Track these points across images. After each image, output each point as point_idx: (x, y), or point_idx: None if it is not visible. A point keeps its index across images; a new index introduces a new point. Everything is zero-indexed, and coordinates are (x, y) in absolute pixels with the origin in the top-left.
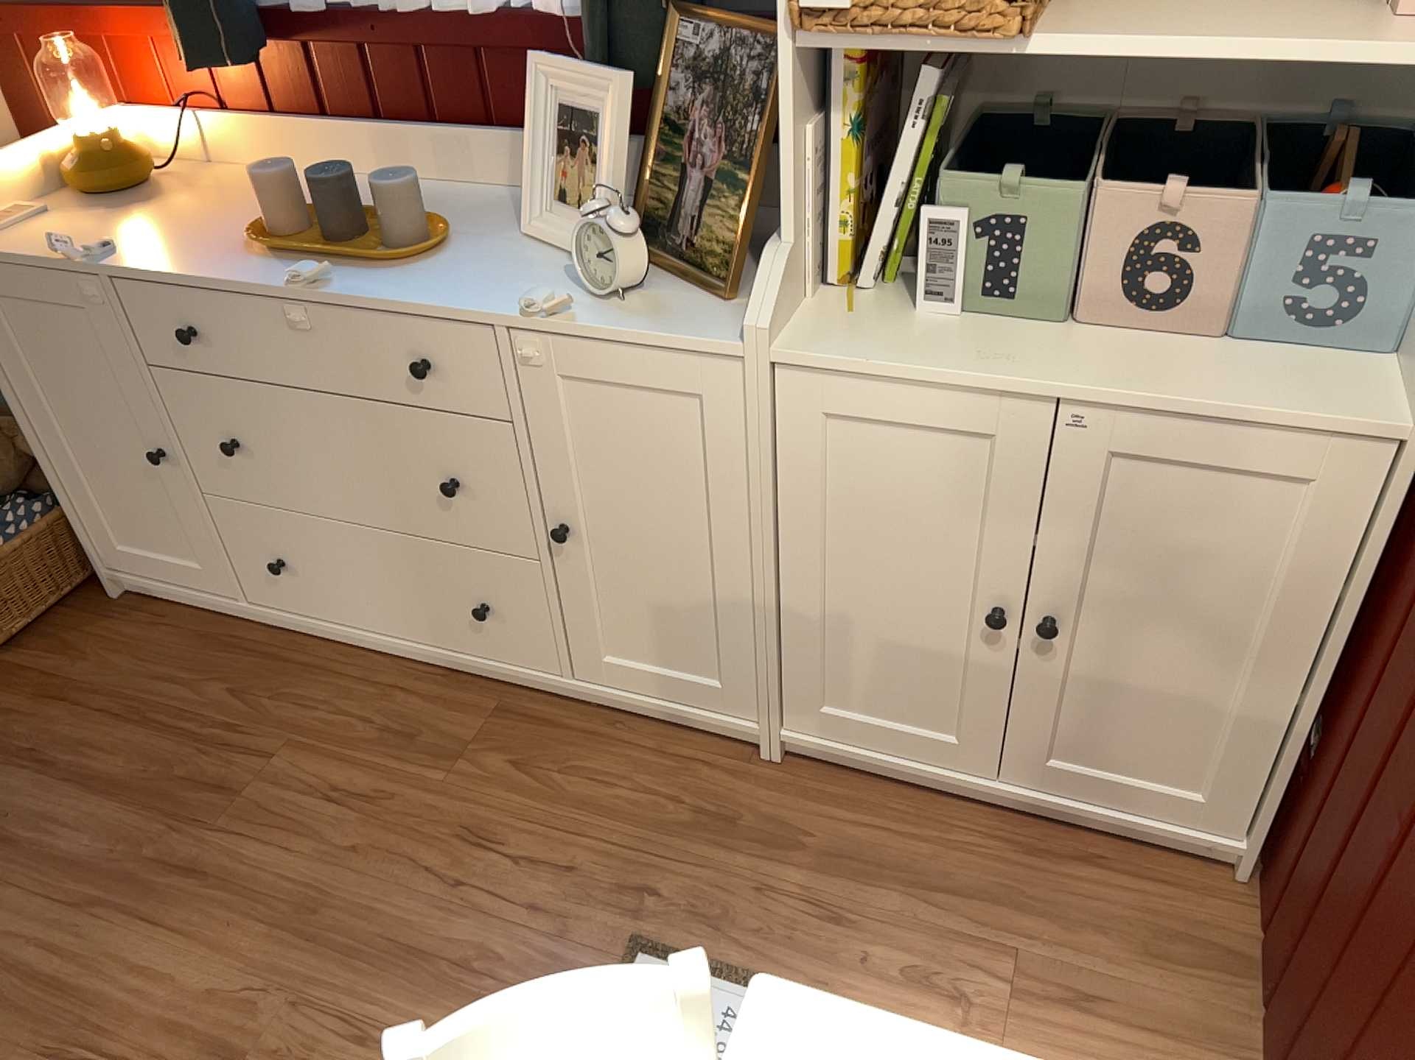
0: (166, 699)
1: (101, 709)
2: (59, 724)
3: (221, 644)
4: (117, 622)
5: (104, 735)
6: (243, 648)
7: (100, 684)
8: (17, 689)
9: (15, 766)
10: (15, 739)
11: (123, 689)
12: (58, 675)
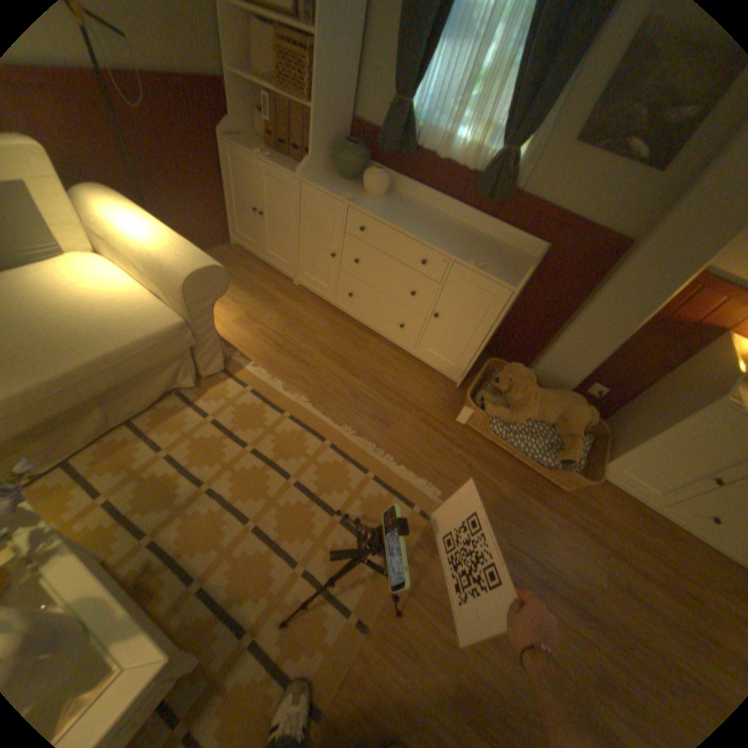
0: (645, 541)
1: (625, 538)
2: (615, 540)
3: (644, 517)
4: (599, 489)
5: (635, 553)
6: (654, 522)
7: (616, 523)
8: (587, 514)
9: (614, 559)
10: (605, 543)
11: (625, 529)
12: (597, 512)
